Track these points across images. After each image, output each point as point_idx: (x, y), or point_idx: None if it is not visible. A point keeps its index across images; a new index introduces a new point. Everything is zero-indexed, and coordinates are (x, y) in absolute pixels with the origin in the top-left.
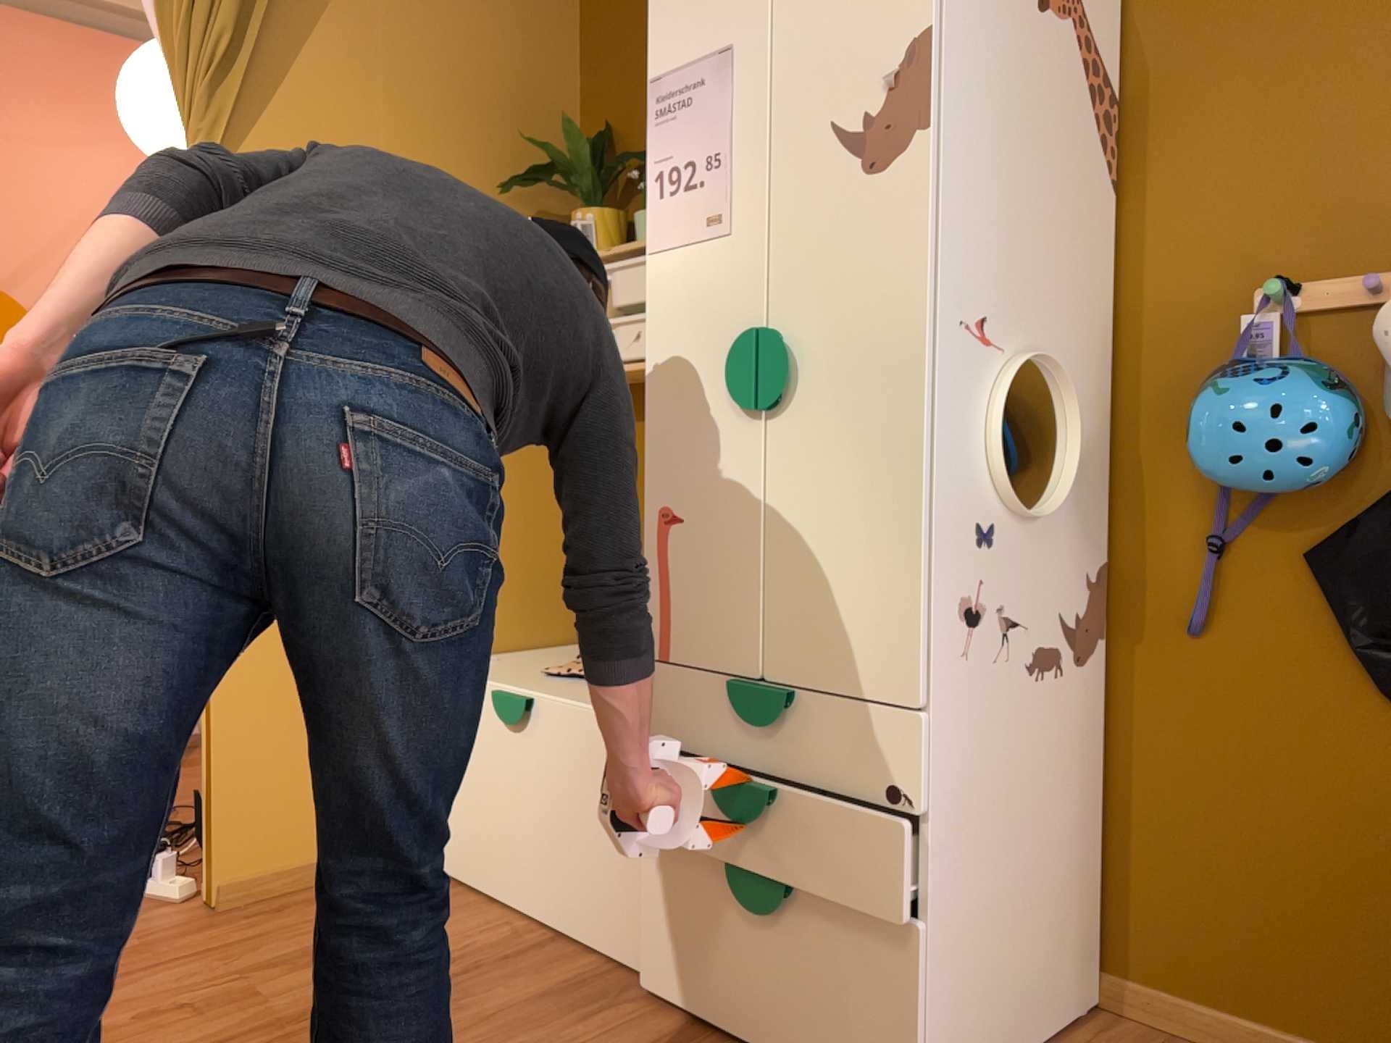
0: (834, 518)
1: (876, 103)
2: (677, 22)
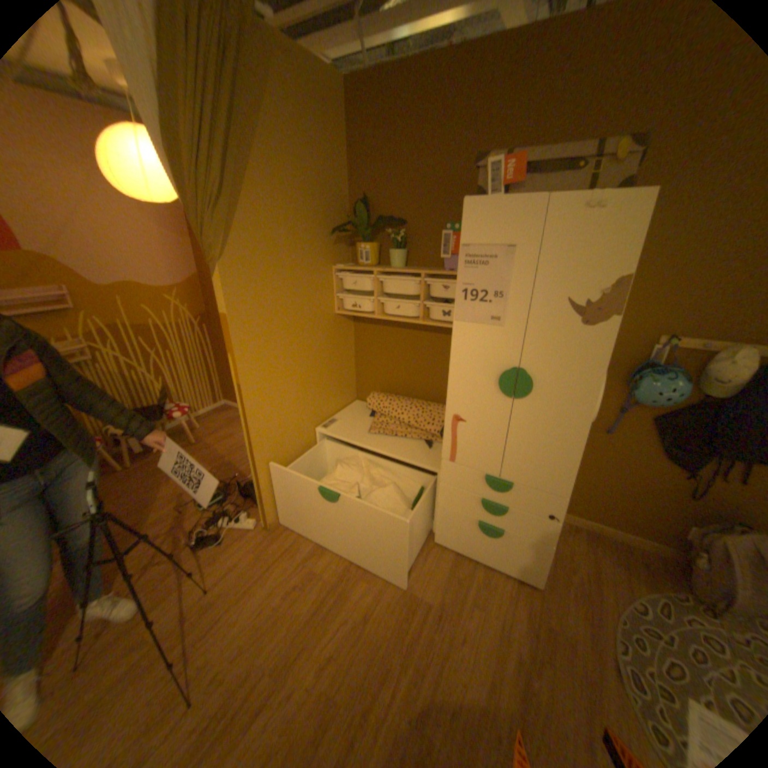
0: (541, 439)
1: (595, 297)
2: (481, 220)
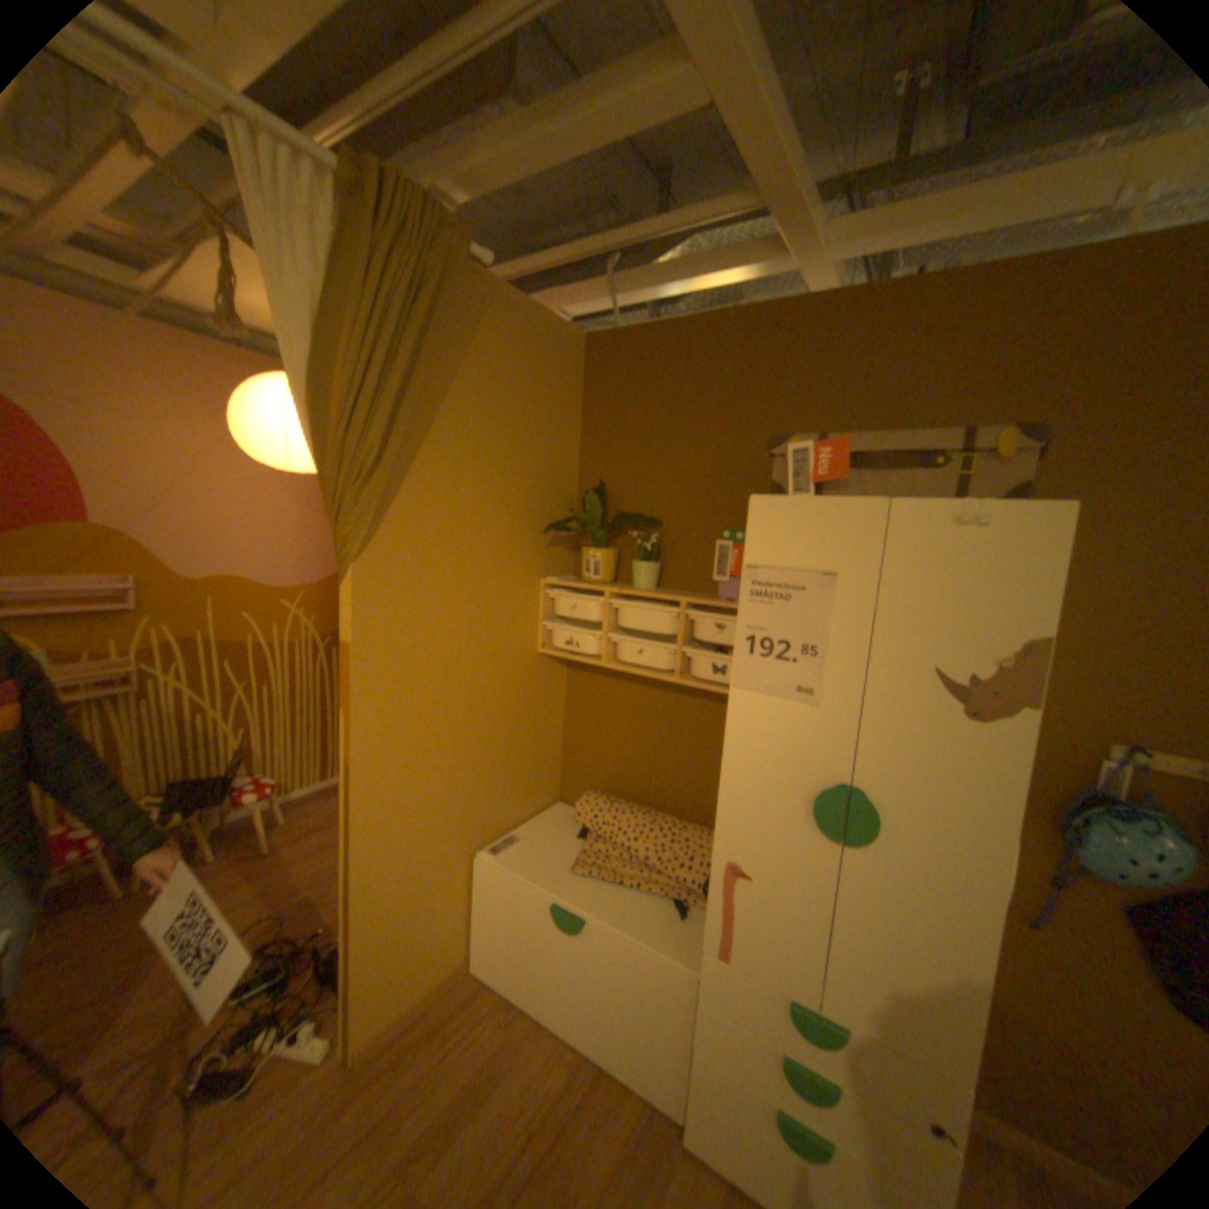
0: (904, 939)
1: (987, 672)
2: (779, 531)
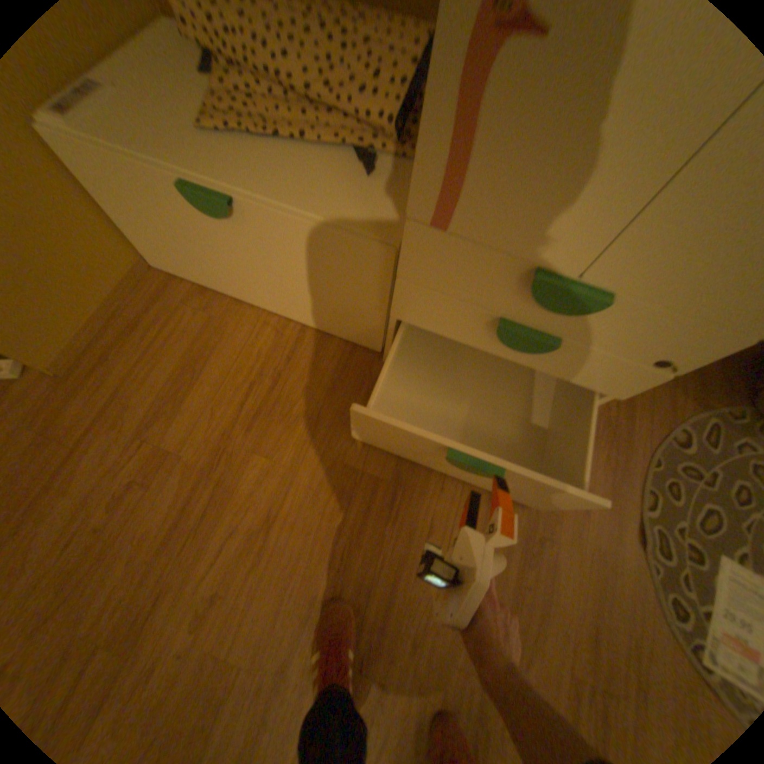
0: None
1: None
2: None
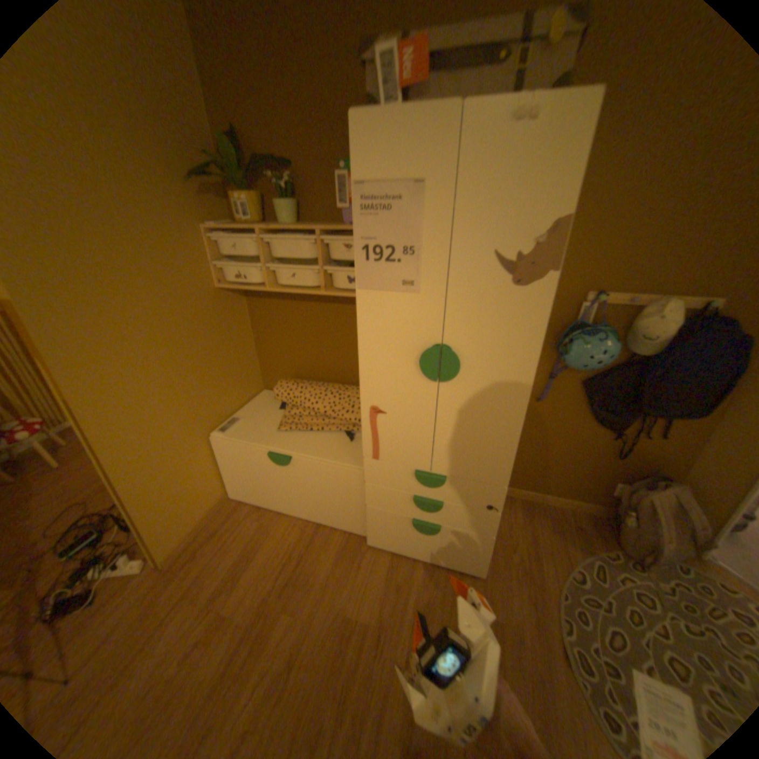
0: (473, 426)
1: (528, 248)
2: (376, 144)
